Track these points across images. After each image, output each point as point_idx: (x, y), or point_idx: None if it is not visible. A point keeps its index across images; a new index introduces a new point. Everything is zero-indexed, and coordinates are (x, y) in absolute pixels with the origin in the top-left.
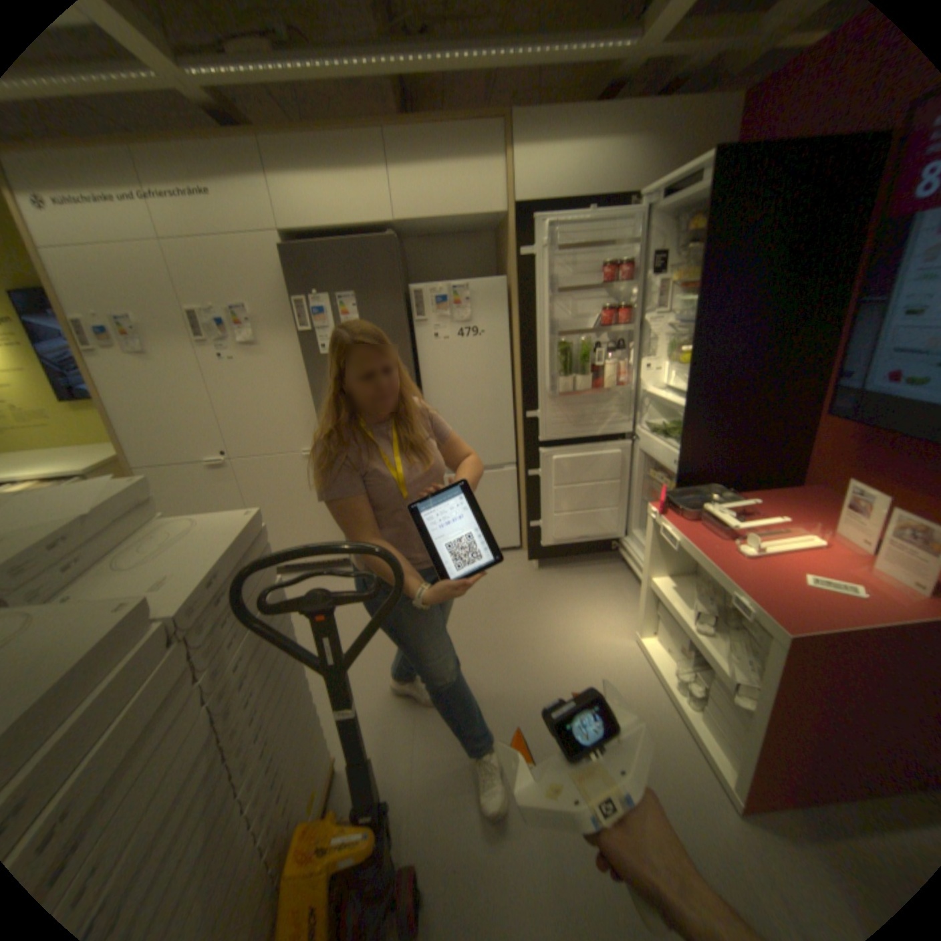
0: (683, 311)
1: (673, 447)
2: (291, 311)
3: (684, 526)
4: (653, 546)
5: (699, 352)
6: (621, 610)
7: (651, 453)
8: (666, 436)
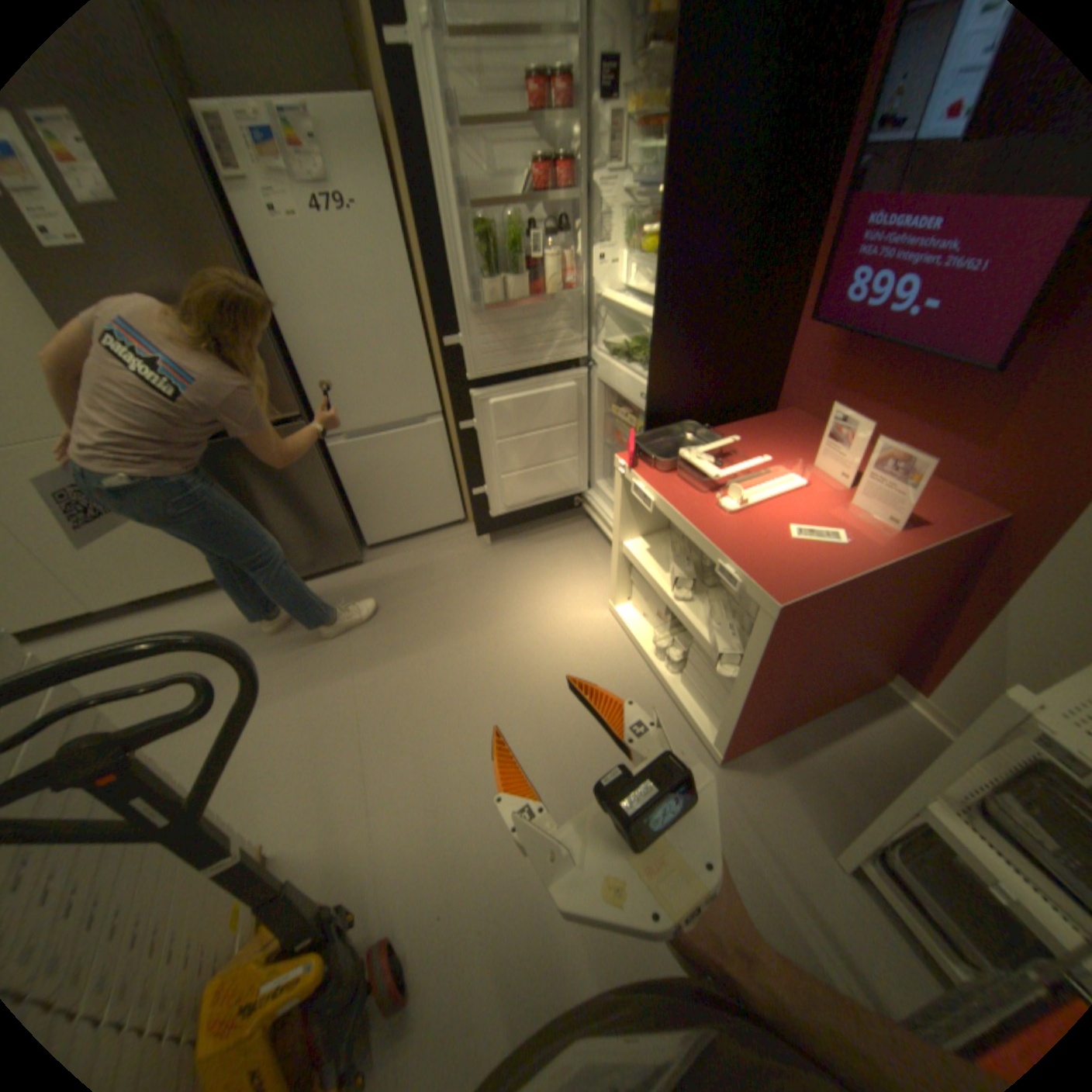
0: (643, 168)
1: (638, 374)
2: None
3: (658, 480)
4: (622, 506)
5: (669, 234)
6: (590, 577)
7: (612, 384)
8: (629, 359)
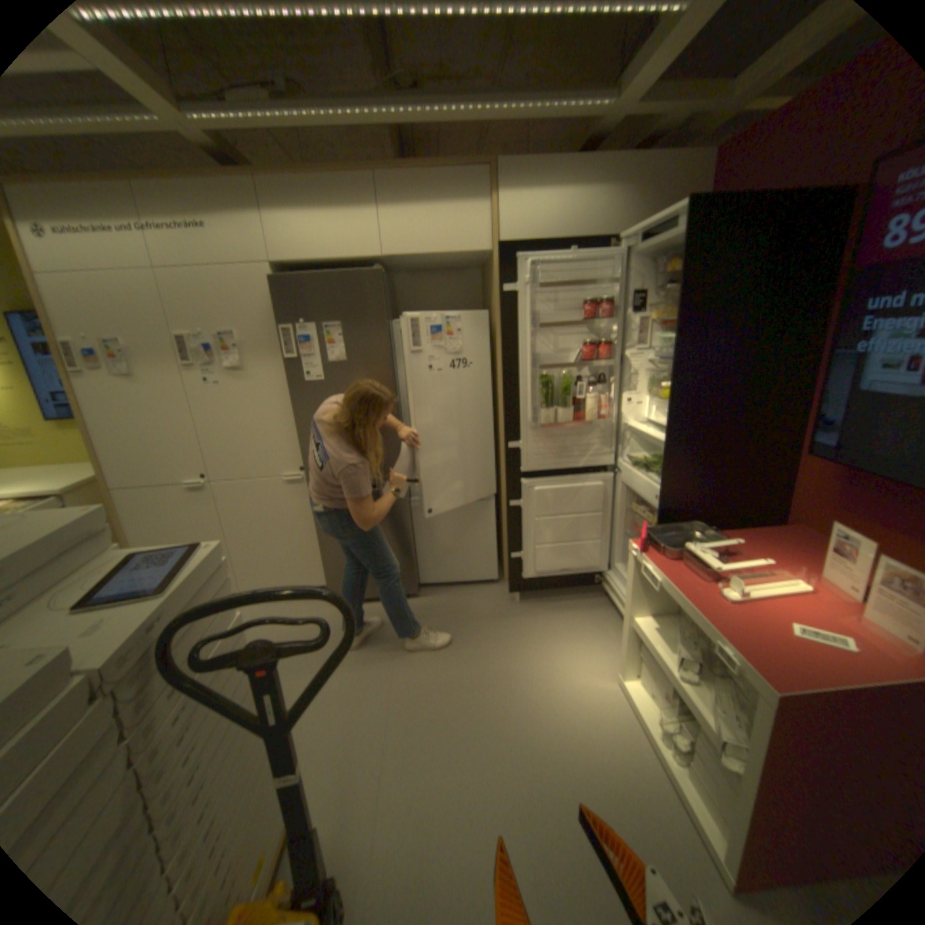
0: (662, 348)
1: (654, 481)
2: (278, 339)
3: (665, 565)
4: (634, 584)
5: (678, 389)
6: (603, 649)
7: (632, 486)
8: (648, 470)
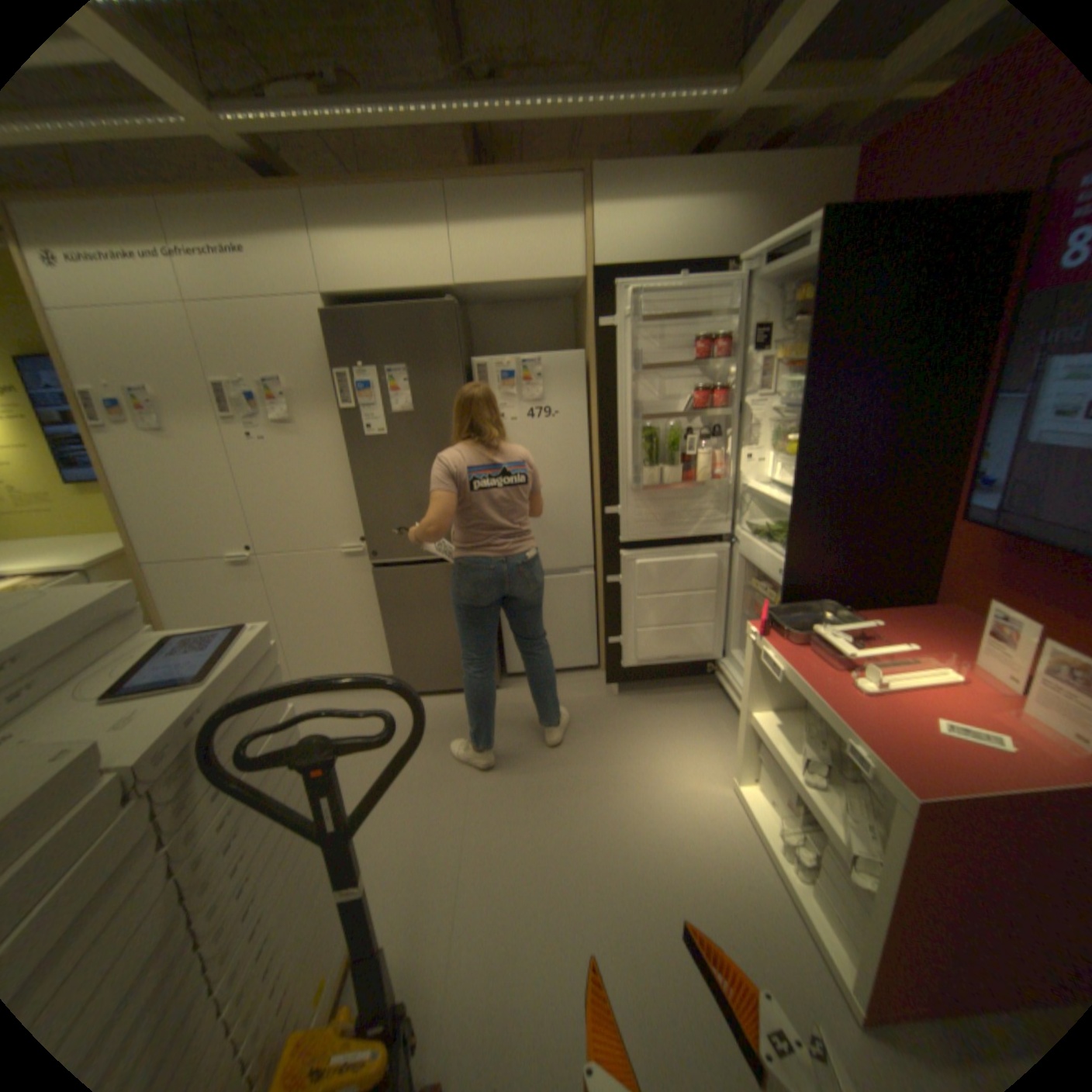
0: (789, 394)
1: (778, 553)
2: (333, 385)
3: (790, 651)
4: (753, 674)
5: (807, 442)
6: (716, 749)
7: (752, 559)
8: (771, 539)
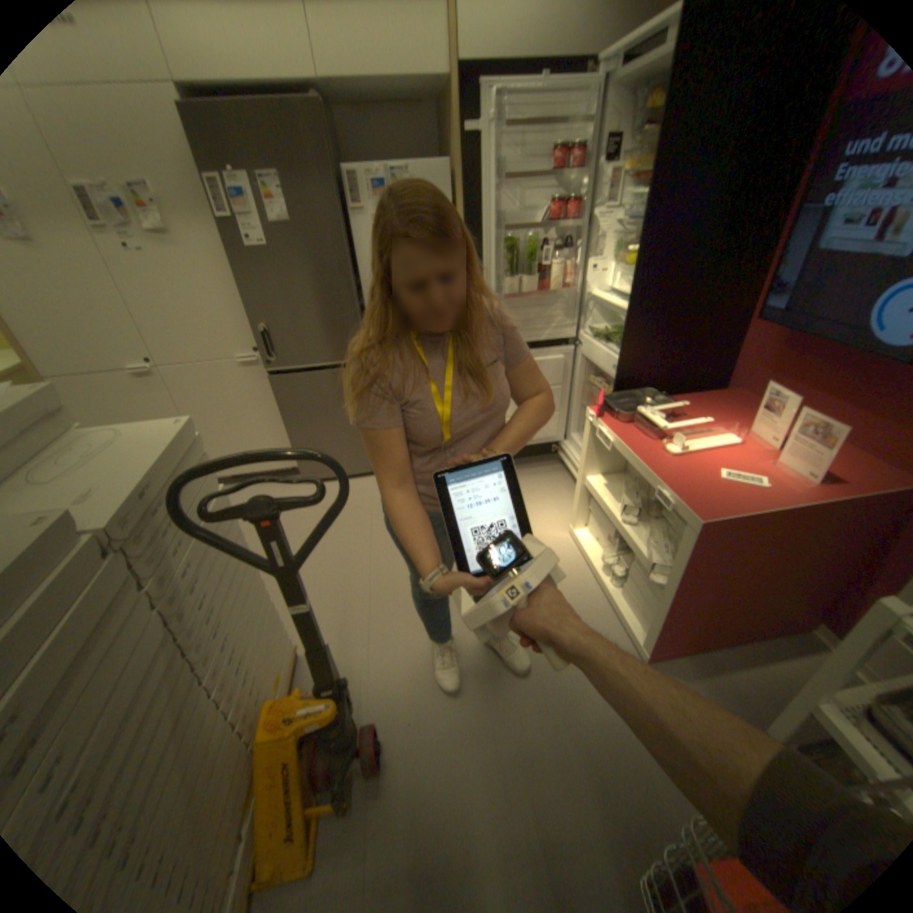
0: (632, 206)
1: (613, 351)
2: (204, 192)
3: (618, 427)
4: (589, 447)
5: (645, 251)
6: (557, 506)
7: (592, 358)
8: (607, 341)
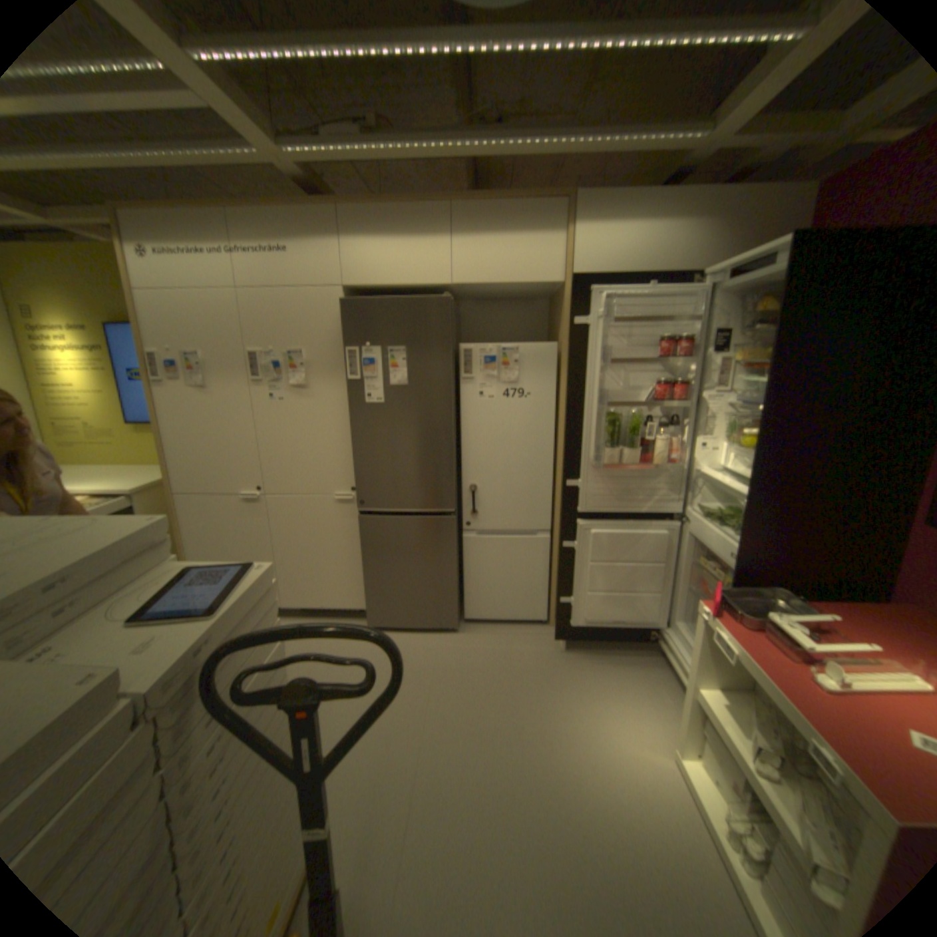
0: (746, 392)
1: (730, 537)
2: (344, 360)
3: (744, 636)
4: (703, 652)
5: (766, 438)
6: (658, 717)
7: (703, 539)
8: (722, 523)
